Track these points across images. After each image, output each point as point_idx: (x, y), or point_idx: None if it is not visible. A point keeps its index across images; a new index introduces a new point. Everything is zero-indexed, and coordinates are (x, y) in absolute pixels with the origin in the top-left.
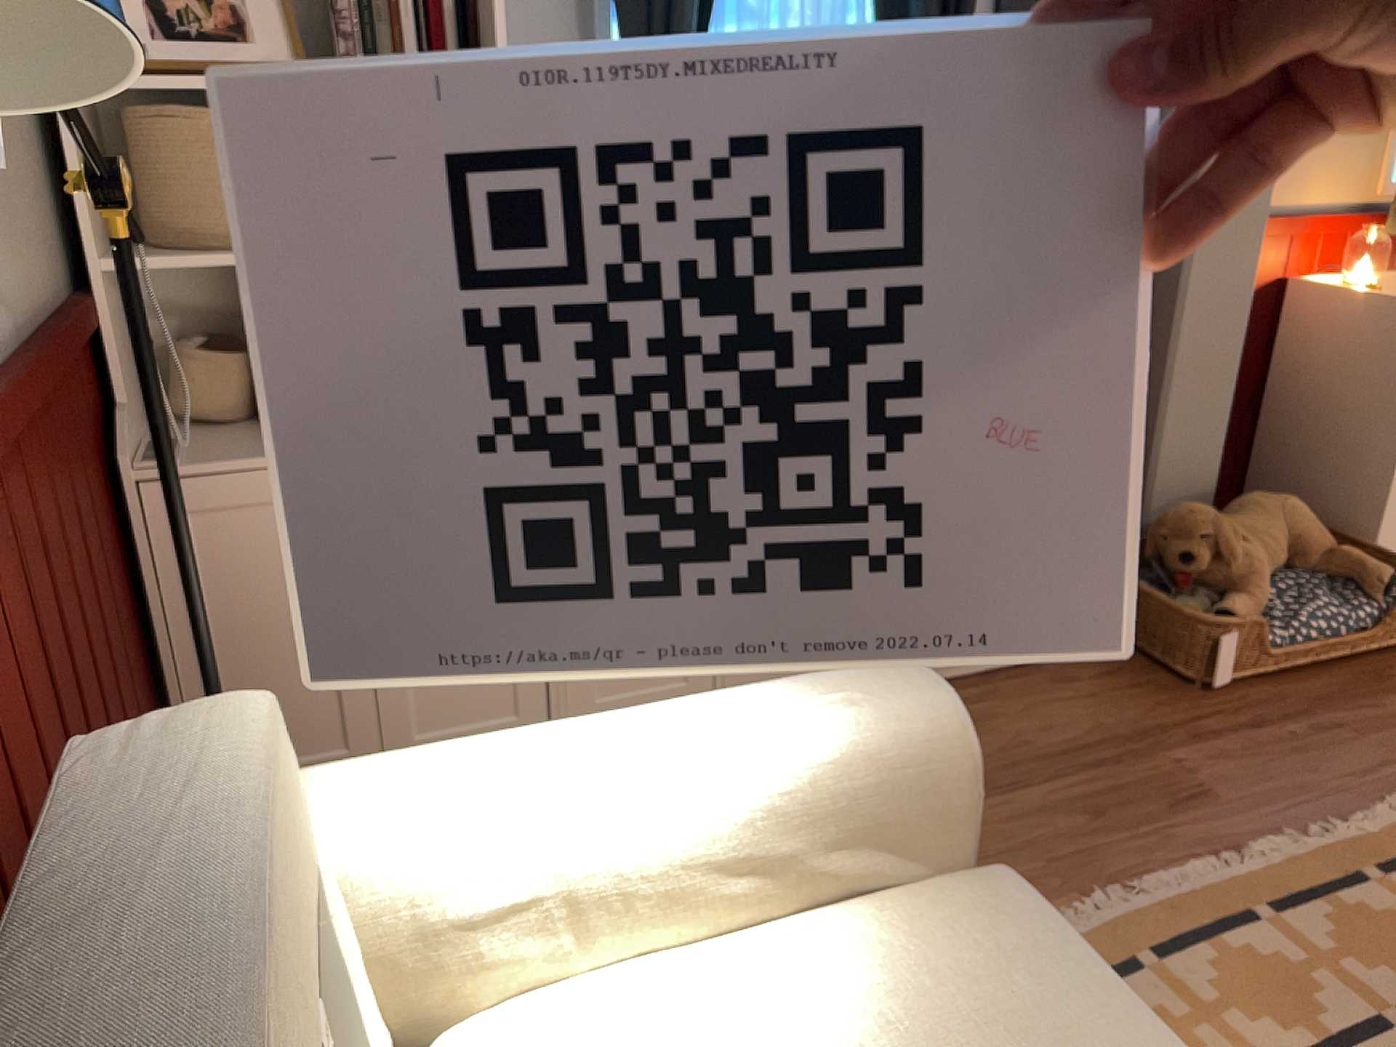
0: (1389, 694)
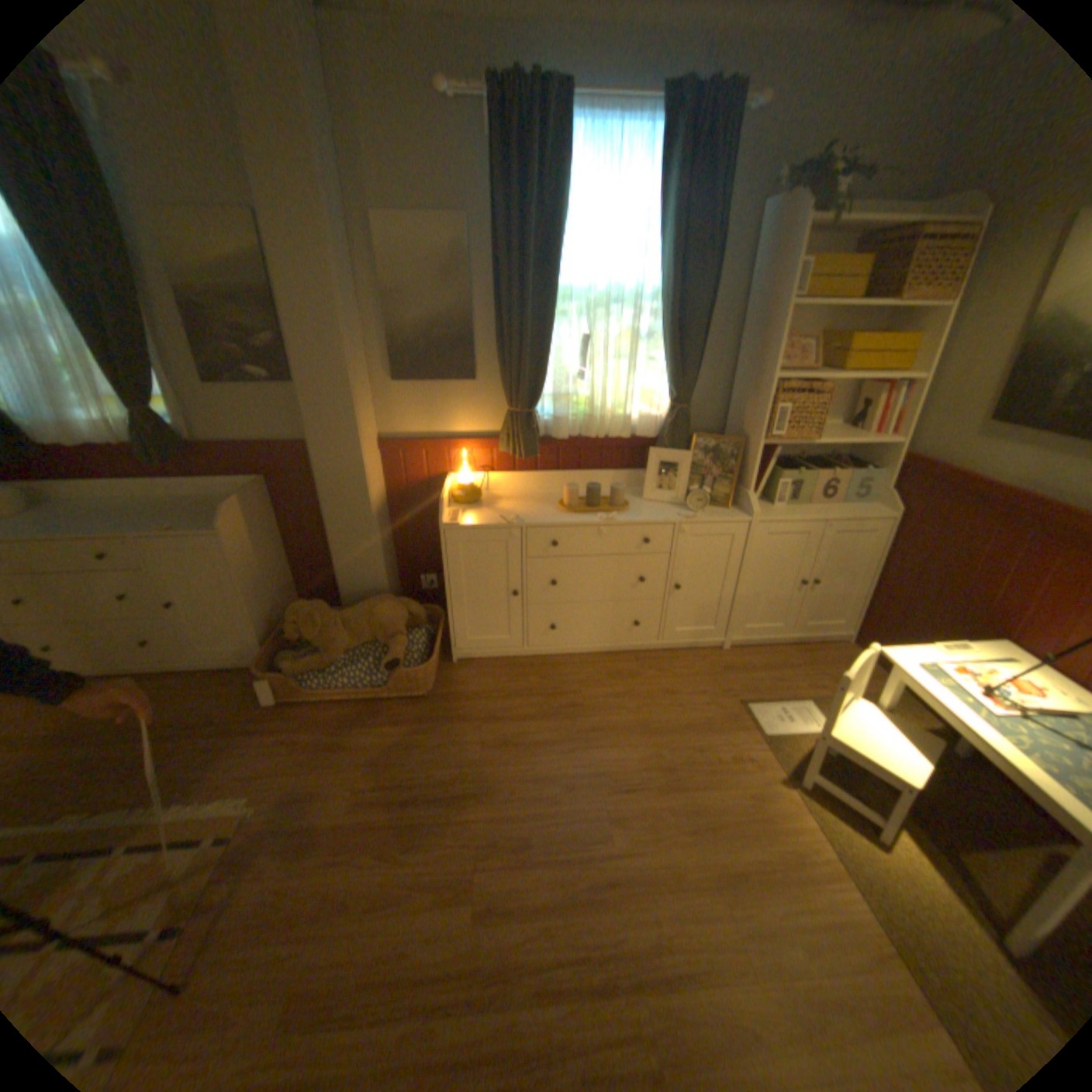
0: (355, 728)
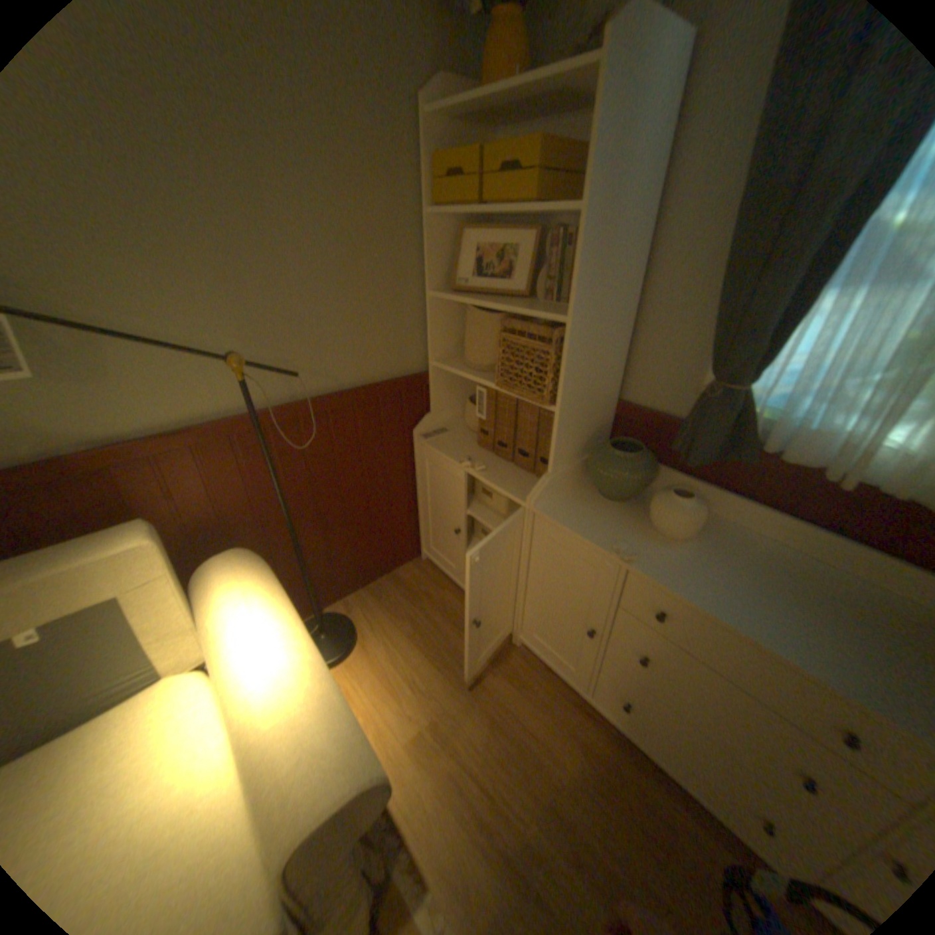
0: None
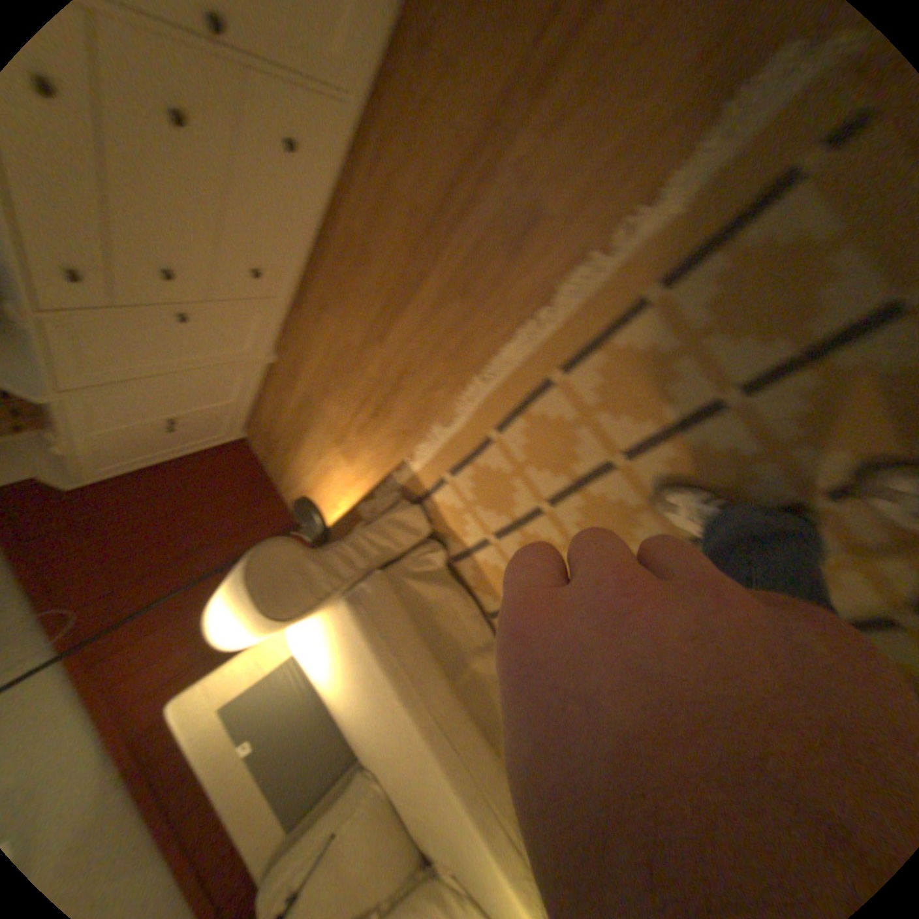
0: None
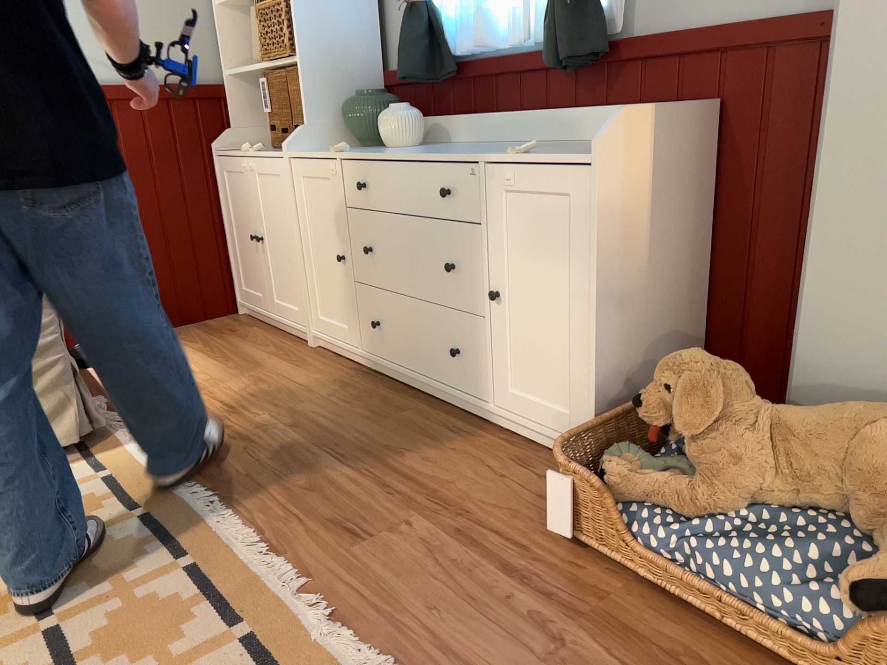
0: None
